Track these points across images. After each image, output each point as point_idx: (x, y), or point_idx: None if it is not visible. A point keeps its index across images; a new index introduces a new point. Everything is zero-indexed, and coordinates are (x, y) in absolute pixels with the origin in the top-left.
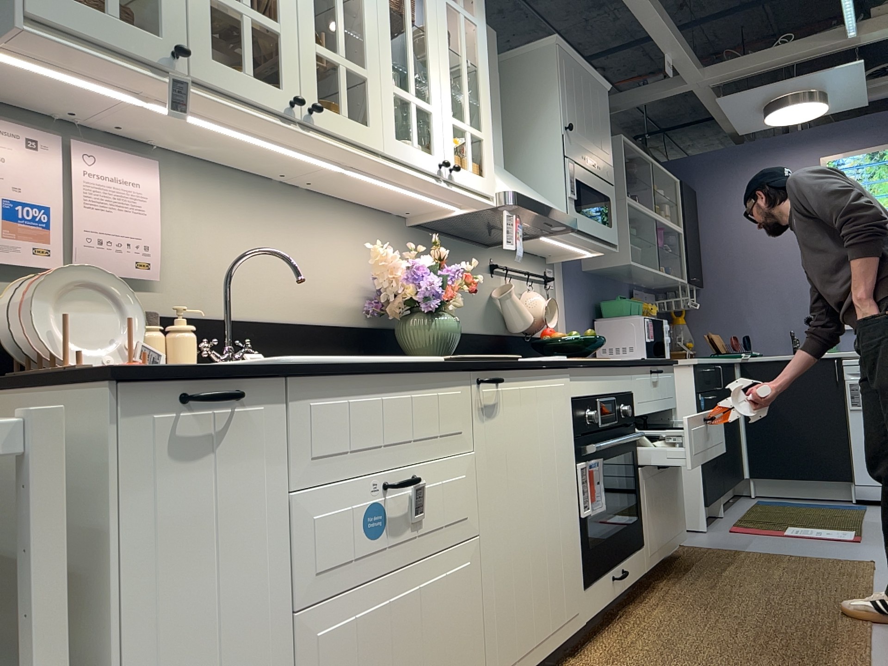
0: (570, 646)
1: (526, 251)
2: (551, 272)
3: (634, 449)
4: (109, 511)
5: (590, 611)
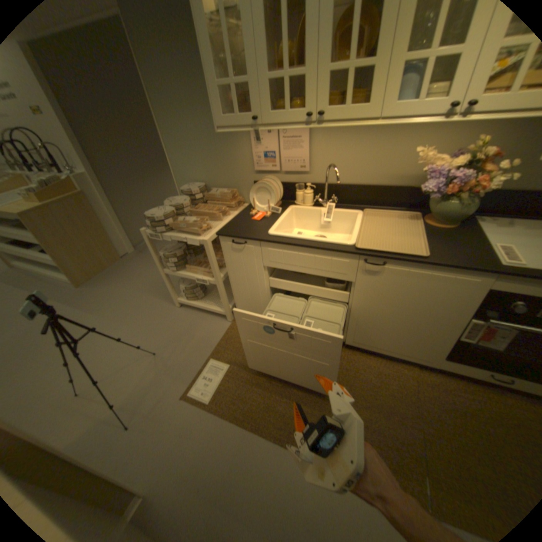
0: (419, 366)
1: None
2: None
3: None
4: (224, 256)
5: (447, 368)
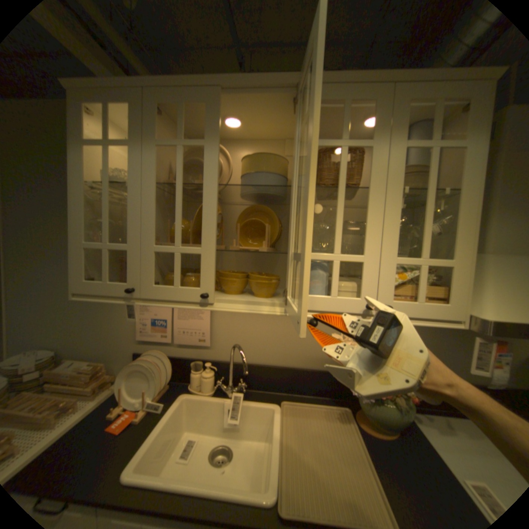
0: None
1: None
2: None
3: None
4: None
5: None
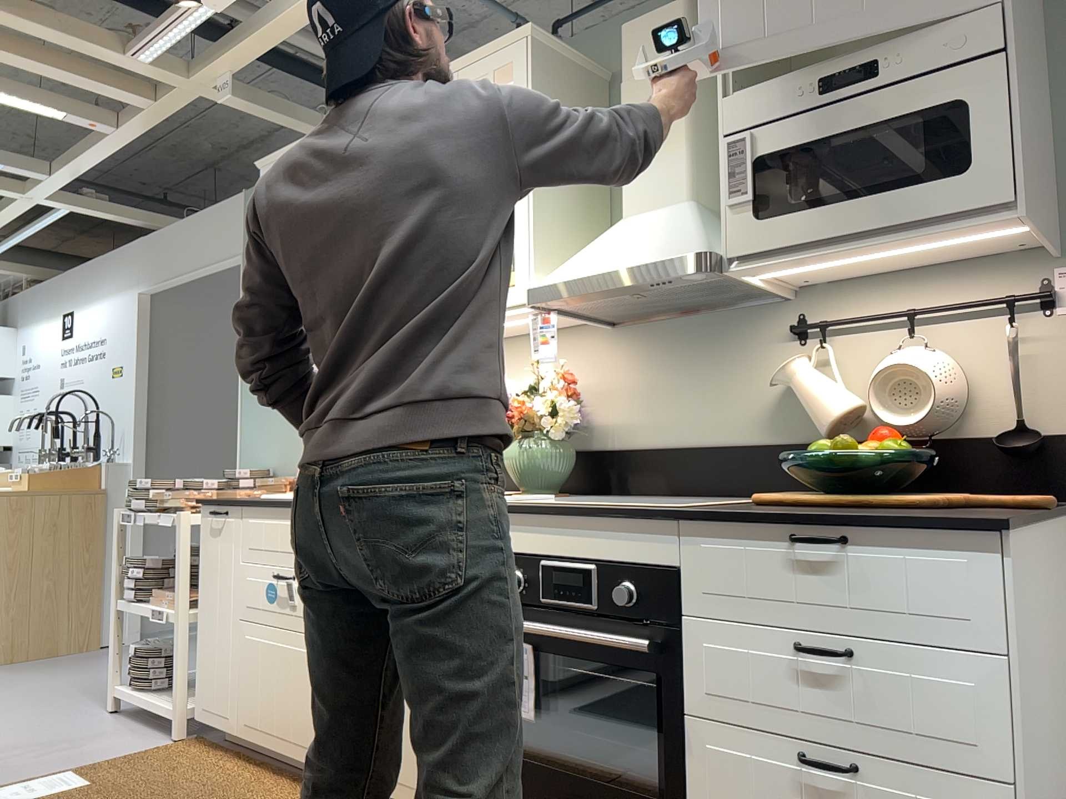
0: None
1: (927, 264)
2: (1065, 275)
3: (671, 673)
4: (200, 549)
5: None
